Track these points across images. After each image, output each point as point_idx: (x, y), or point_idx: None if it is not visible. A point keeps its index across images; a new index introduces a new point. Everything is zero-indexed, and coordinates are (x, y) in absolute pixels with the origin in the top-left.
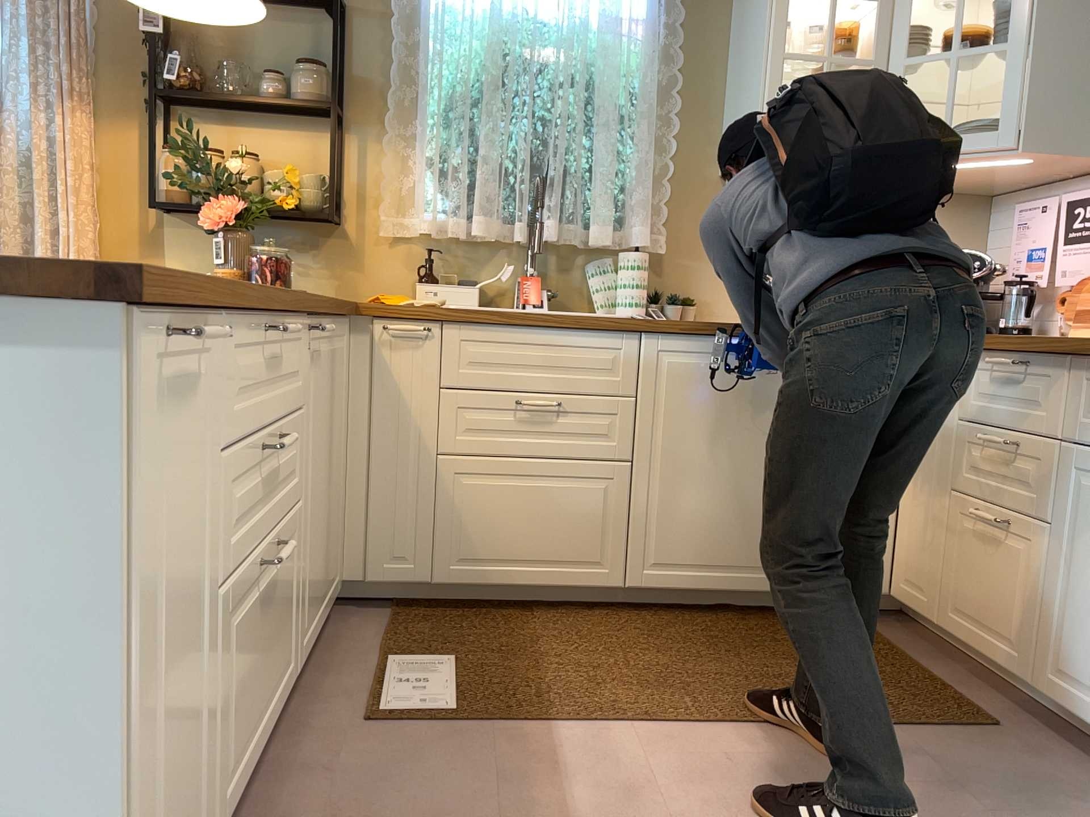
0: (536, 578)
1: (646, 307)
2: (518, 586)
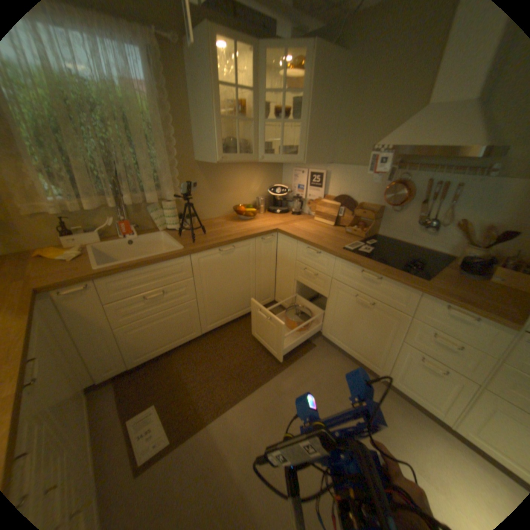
0: (170, 348)
1: (178, 225)
2: (164, 353)
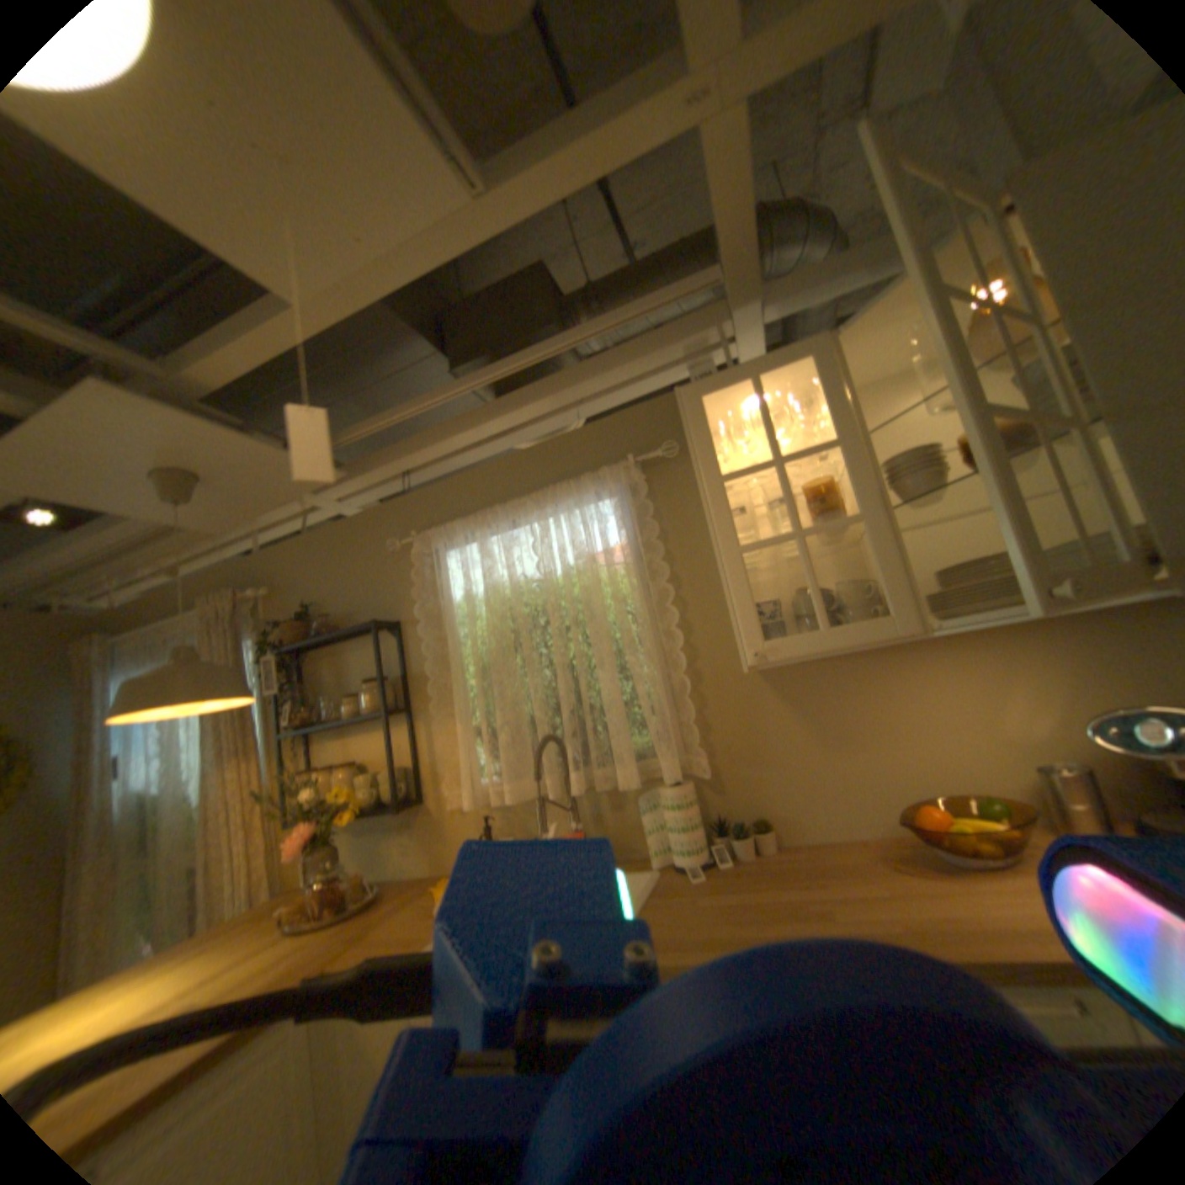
0: None
1: (704, 853)
2: None
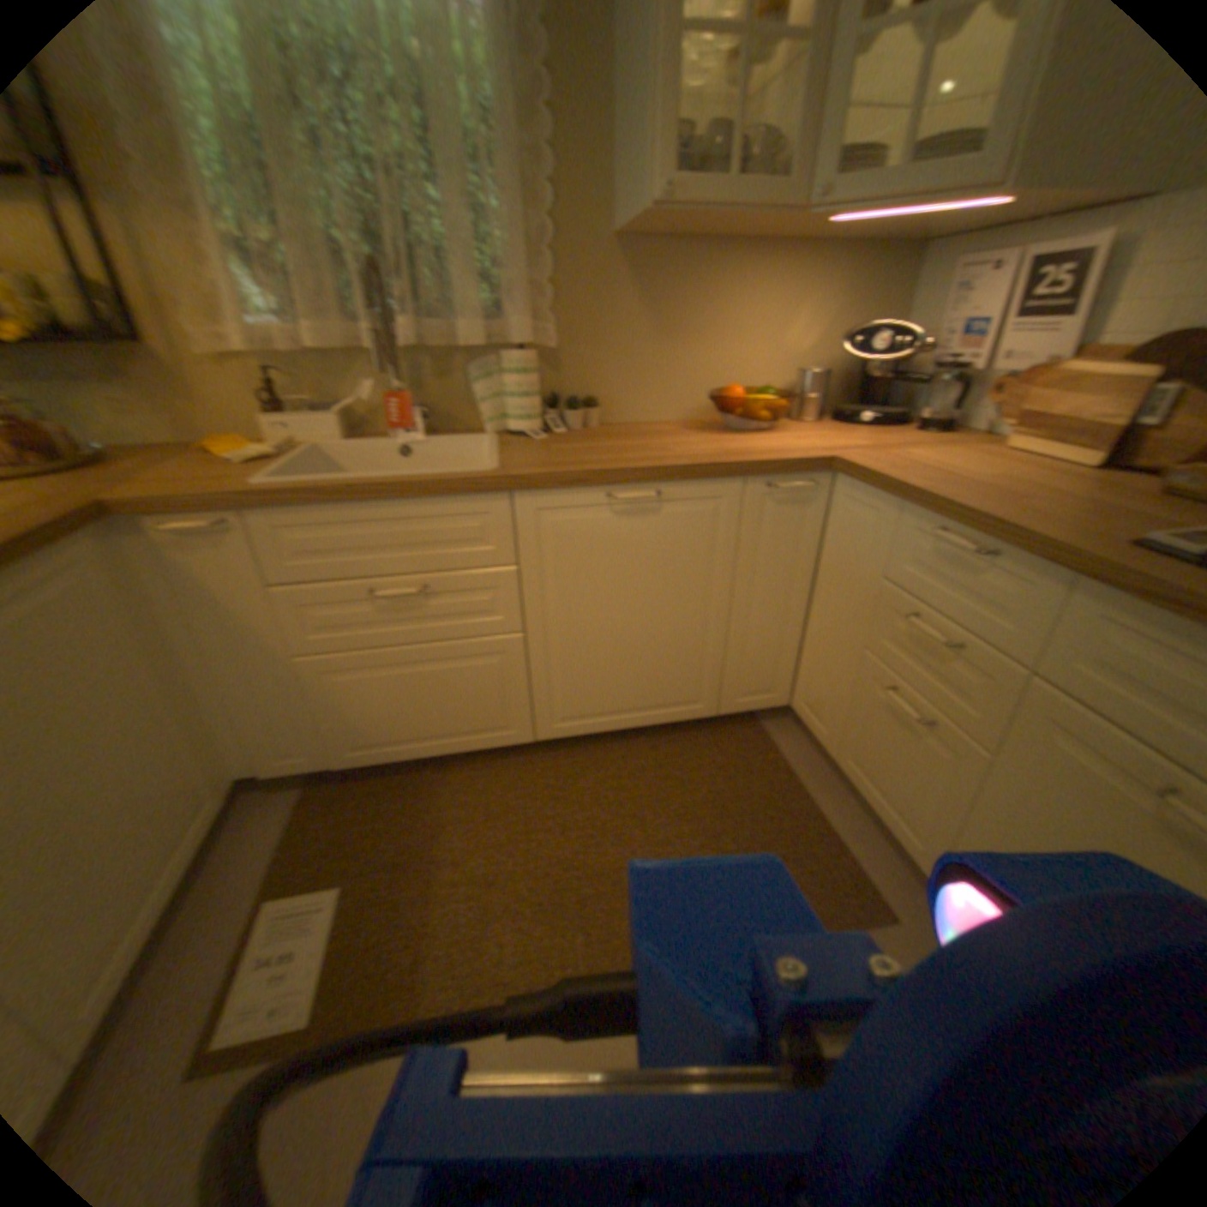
0: (439, 748)
1: (539, 419)
2: (422, 757)
